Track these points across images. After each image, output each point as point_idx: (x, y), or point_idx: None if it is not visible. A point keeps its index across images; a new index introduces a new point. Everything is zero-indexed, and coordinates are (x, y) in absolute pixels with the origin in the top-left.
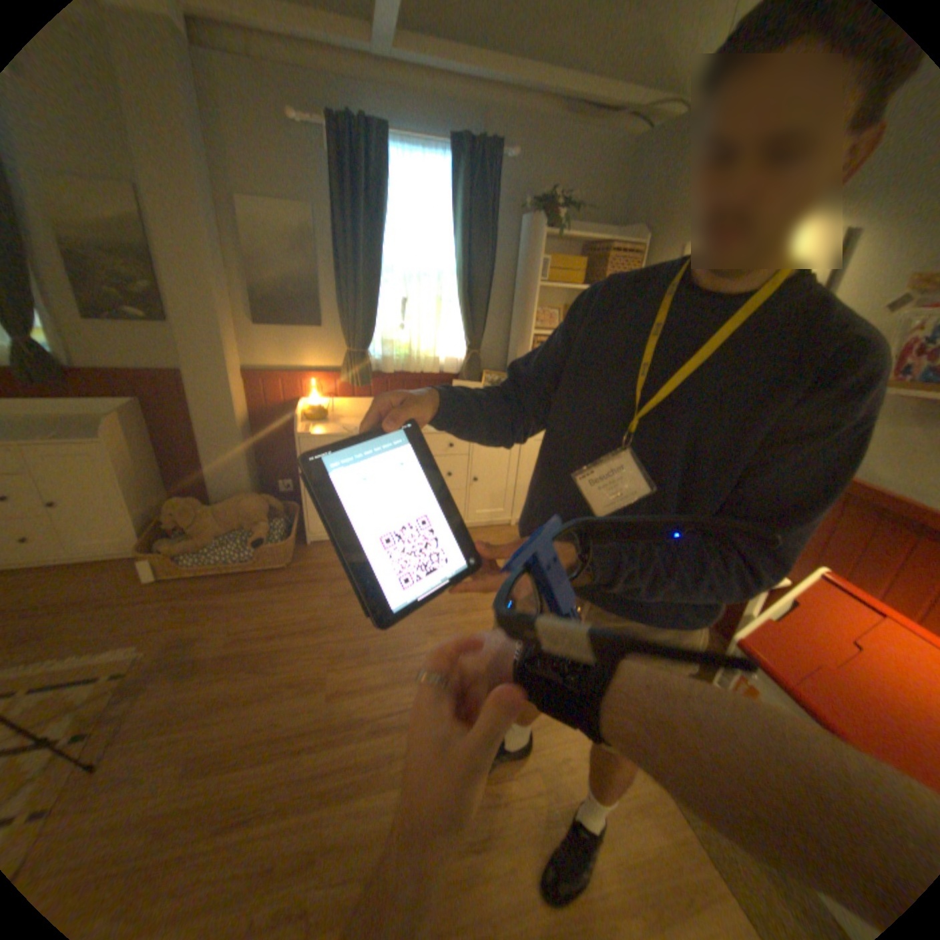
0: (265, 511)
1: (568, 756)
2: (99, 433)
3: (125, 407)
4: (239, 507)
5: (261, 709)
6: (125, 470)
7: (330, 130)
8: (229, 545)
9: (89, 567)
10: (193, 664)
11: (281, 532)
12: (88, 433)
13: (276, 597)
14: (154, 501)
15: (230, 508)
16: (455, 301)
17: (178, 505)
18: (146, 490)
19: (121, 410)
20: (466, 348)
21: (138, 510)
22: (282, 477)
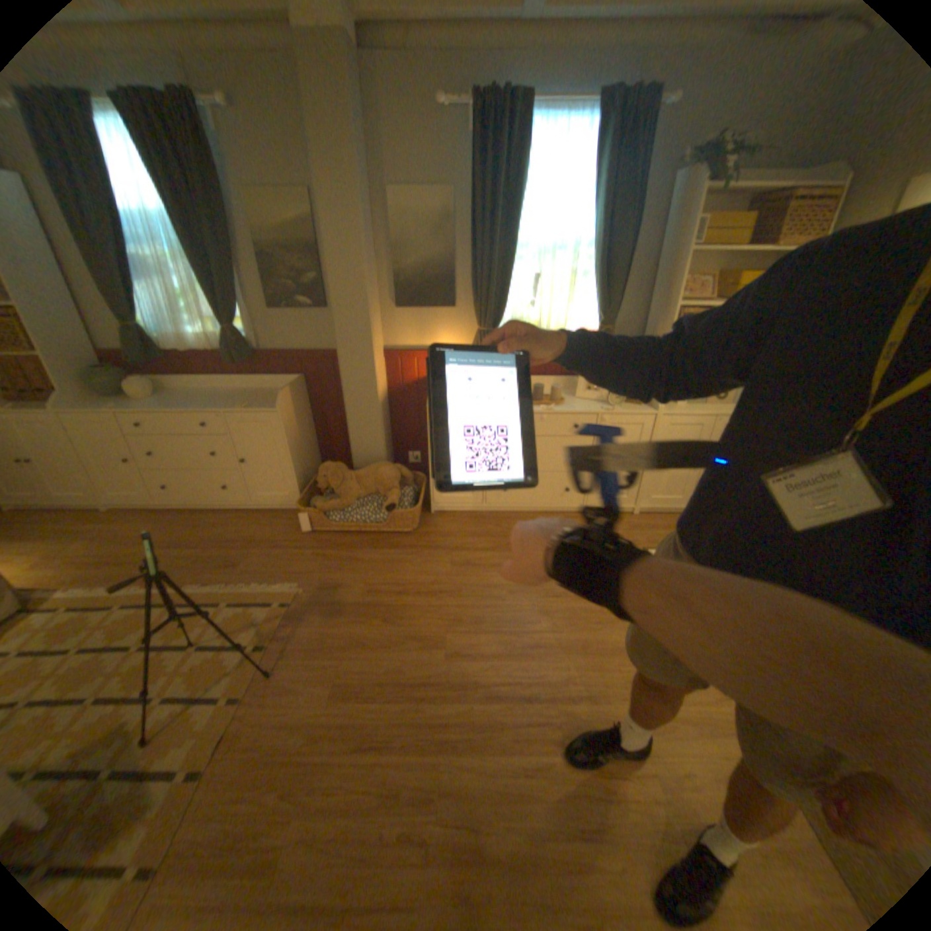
0: (398, 479)
1: (693, 772)
2: (276, 404)
3: (295, 383)
4: (377, 474)
5: (390, 655)
6: (293, 436)
7: (475, 108)
8: (368, 506)
9: (266, 513)
10: (339, 606)
11: (410, 500)
12: (269, 404)
13: (404, 558)
14: (312, 463)
15: (370, 474)
16: (591, 273)
17: (330, 468)
18: (307, 454)
19: (292, 385)
20: (598, 324)
21: (301, 470)
22: (412, 449)
